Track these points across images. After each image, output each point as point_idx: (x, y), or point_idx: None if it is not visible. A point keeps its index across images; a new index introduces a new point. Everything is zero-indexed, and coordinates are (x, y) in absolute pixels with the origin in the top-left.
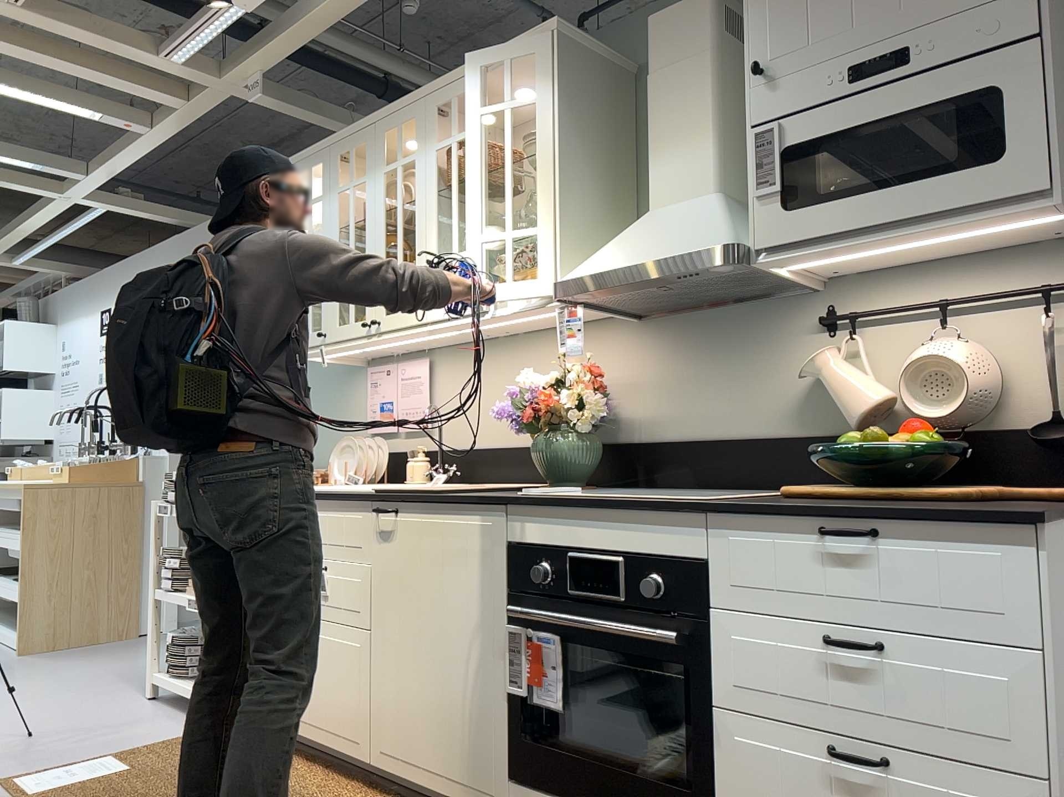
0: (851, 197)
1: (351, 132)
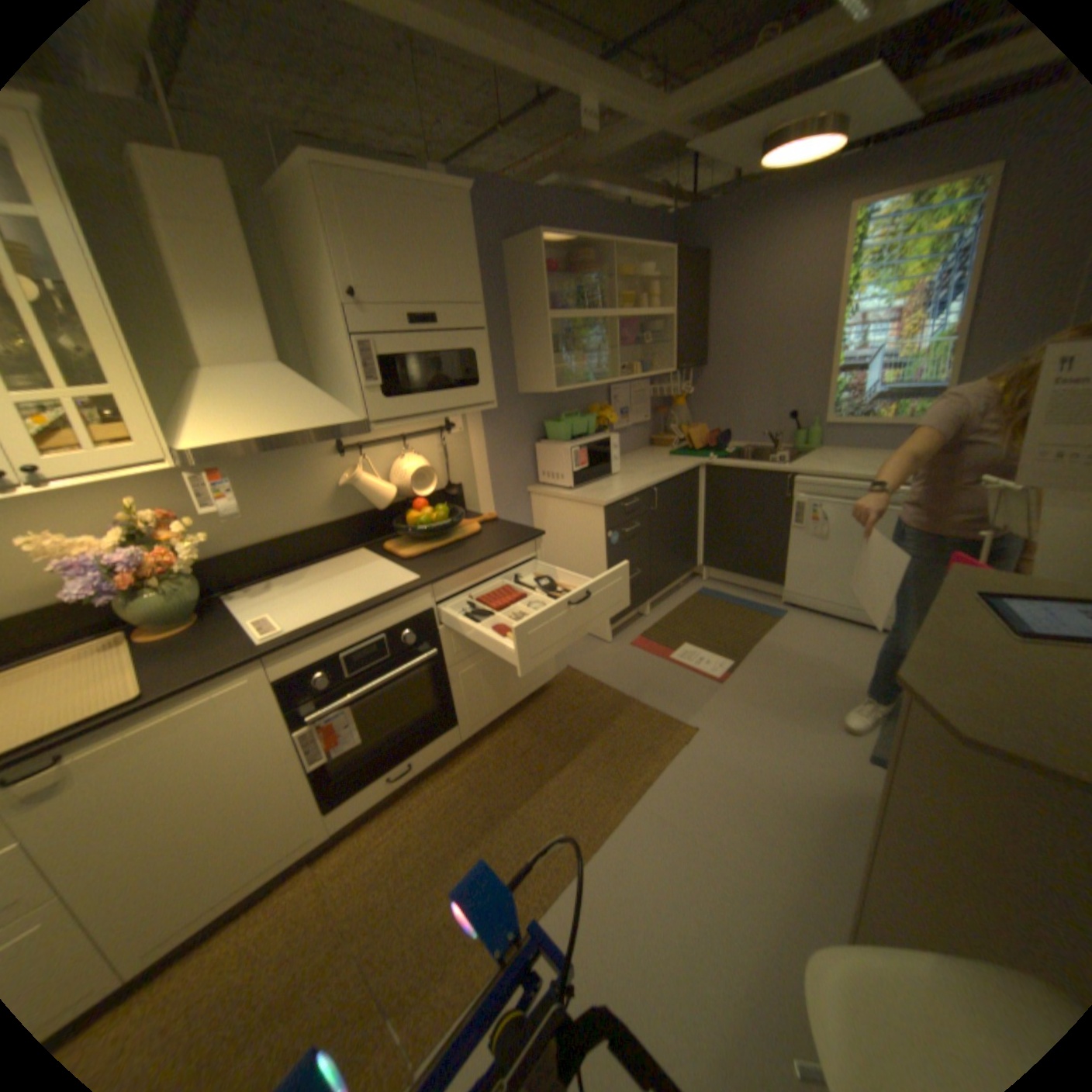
0: (421, 395)
1: None
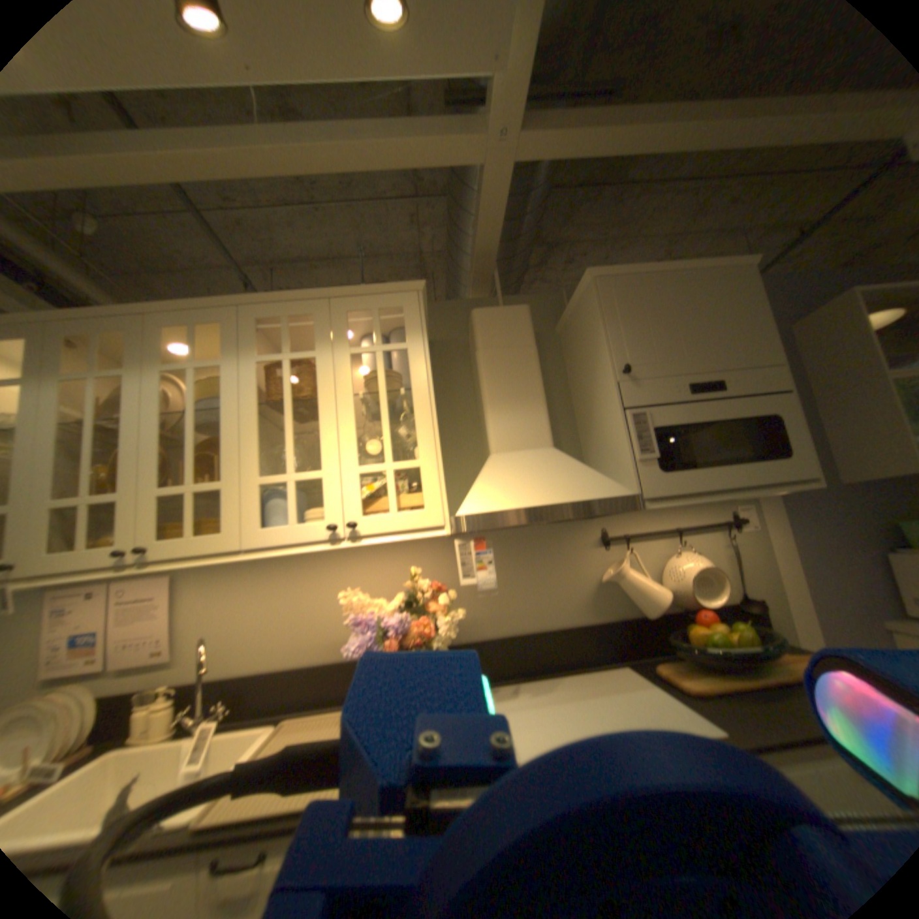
0: (709, 468)
1: (93, 314)
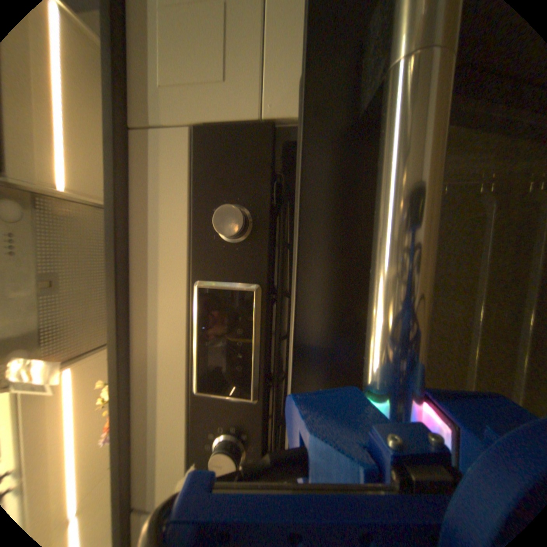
0: None
1: None
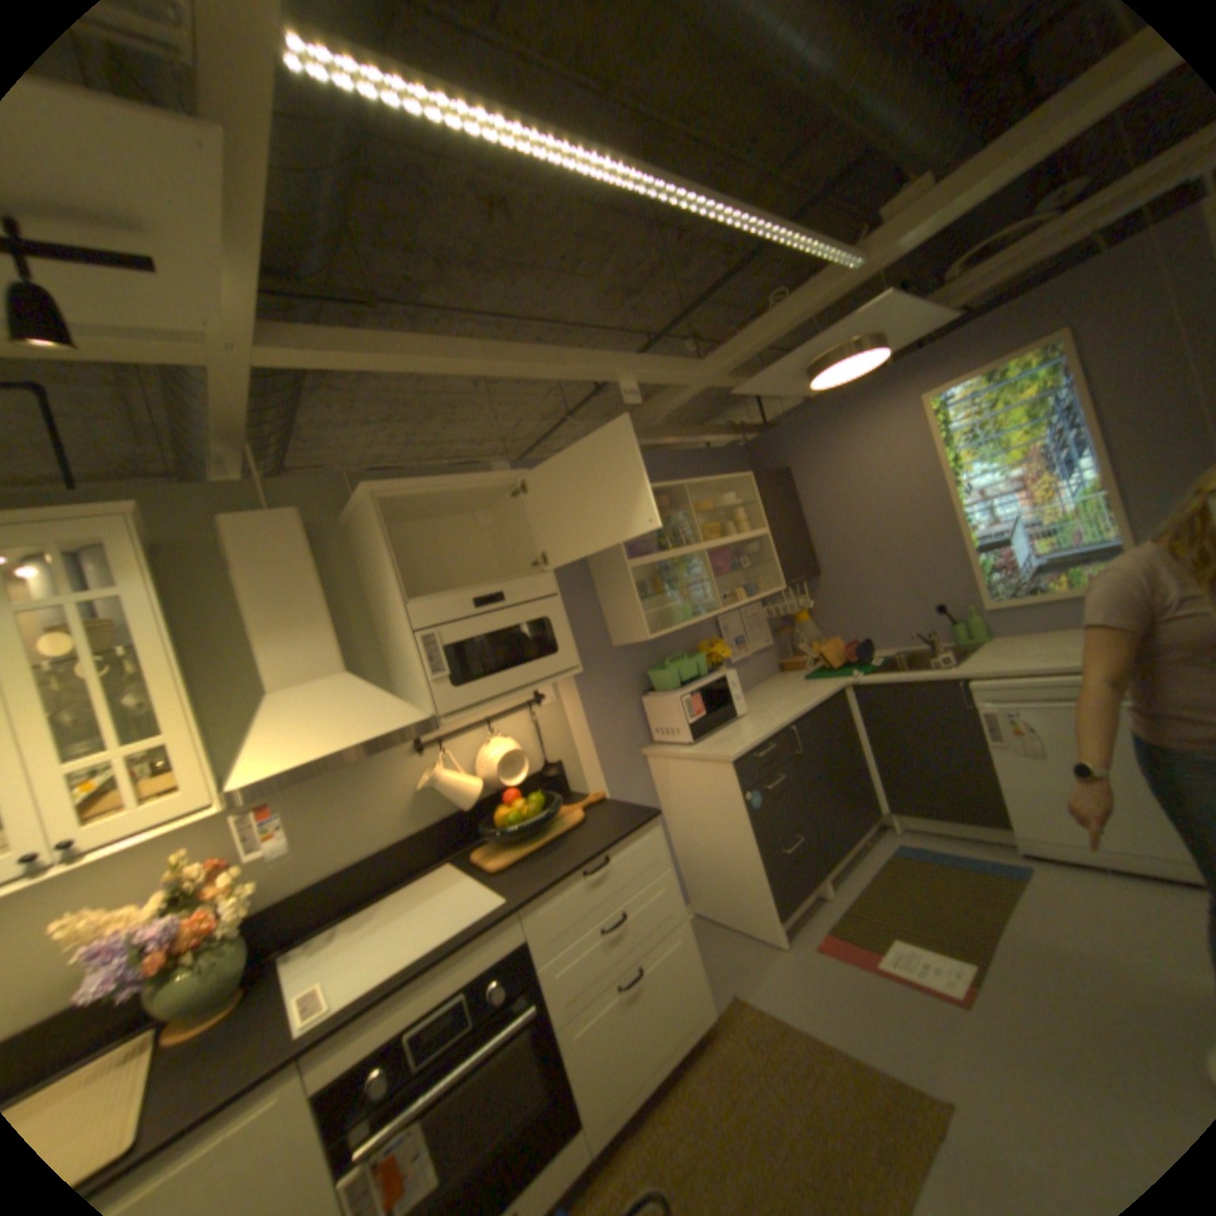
0: (493, 677)
1: None
